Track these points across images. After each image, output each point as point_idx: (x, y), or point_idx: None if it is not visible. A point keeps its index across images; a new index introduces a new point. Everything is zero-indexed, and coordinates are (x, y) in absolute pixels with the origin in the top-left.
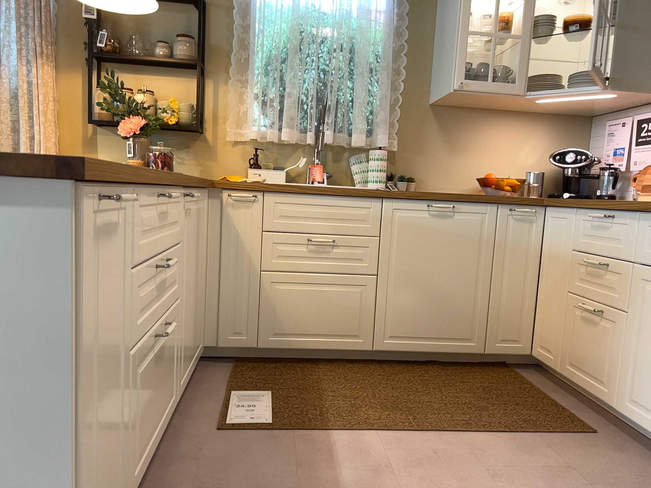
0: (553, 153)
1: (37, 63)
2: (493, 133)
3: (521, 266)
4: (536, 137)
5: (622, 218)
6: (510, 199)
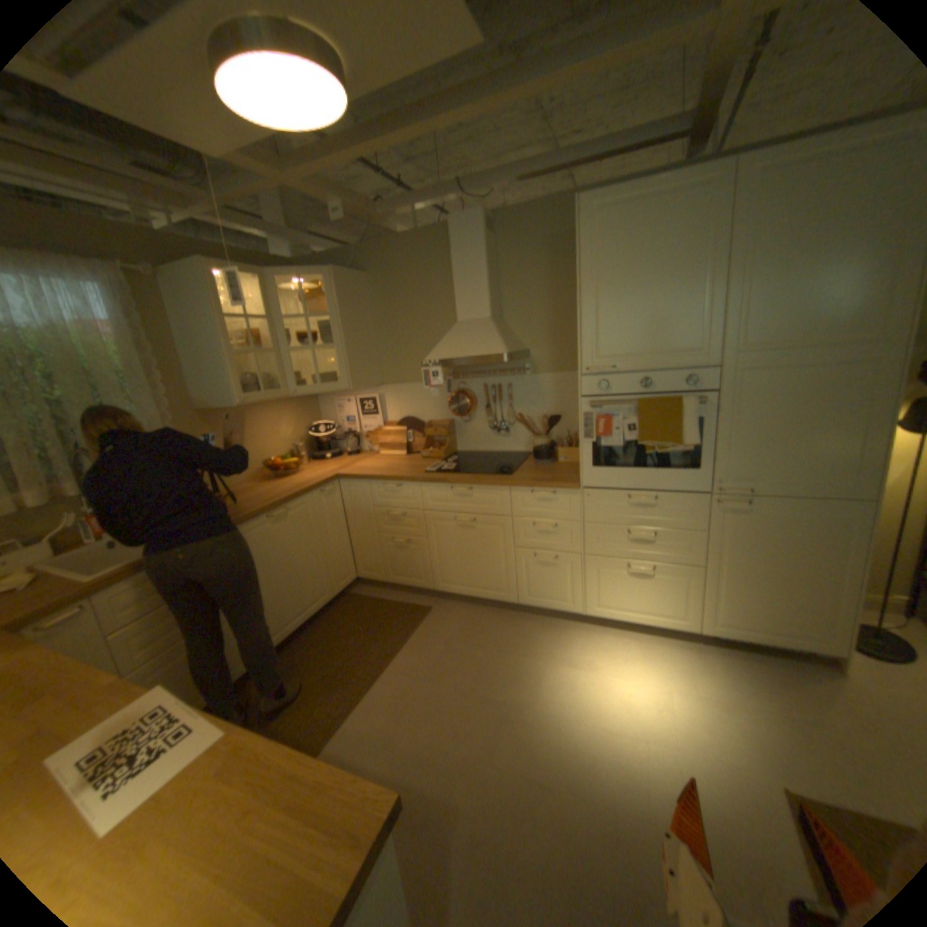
0: (300, 425)
1: None
2: (255, 423)
3: (335, 527)
4: (285, 416)
5: (407, 487)
6: (318, 486)
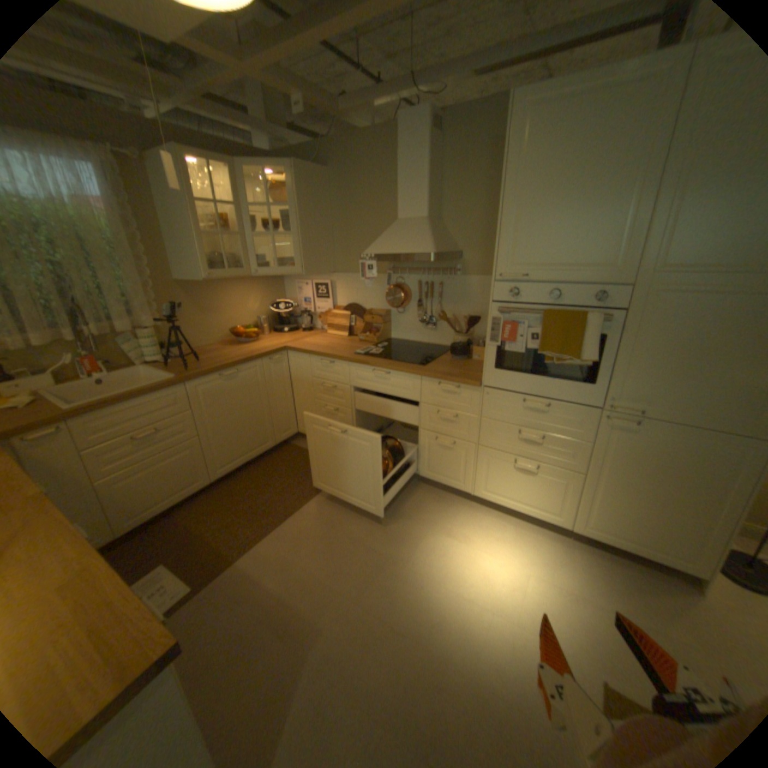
0: (267, 300)
1: None
2: (228, 296)
3: (282, 390)
4: (255, 292)
5: (339, 364)
6: (268, 354)
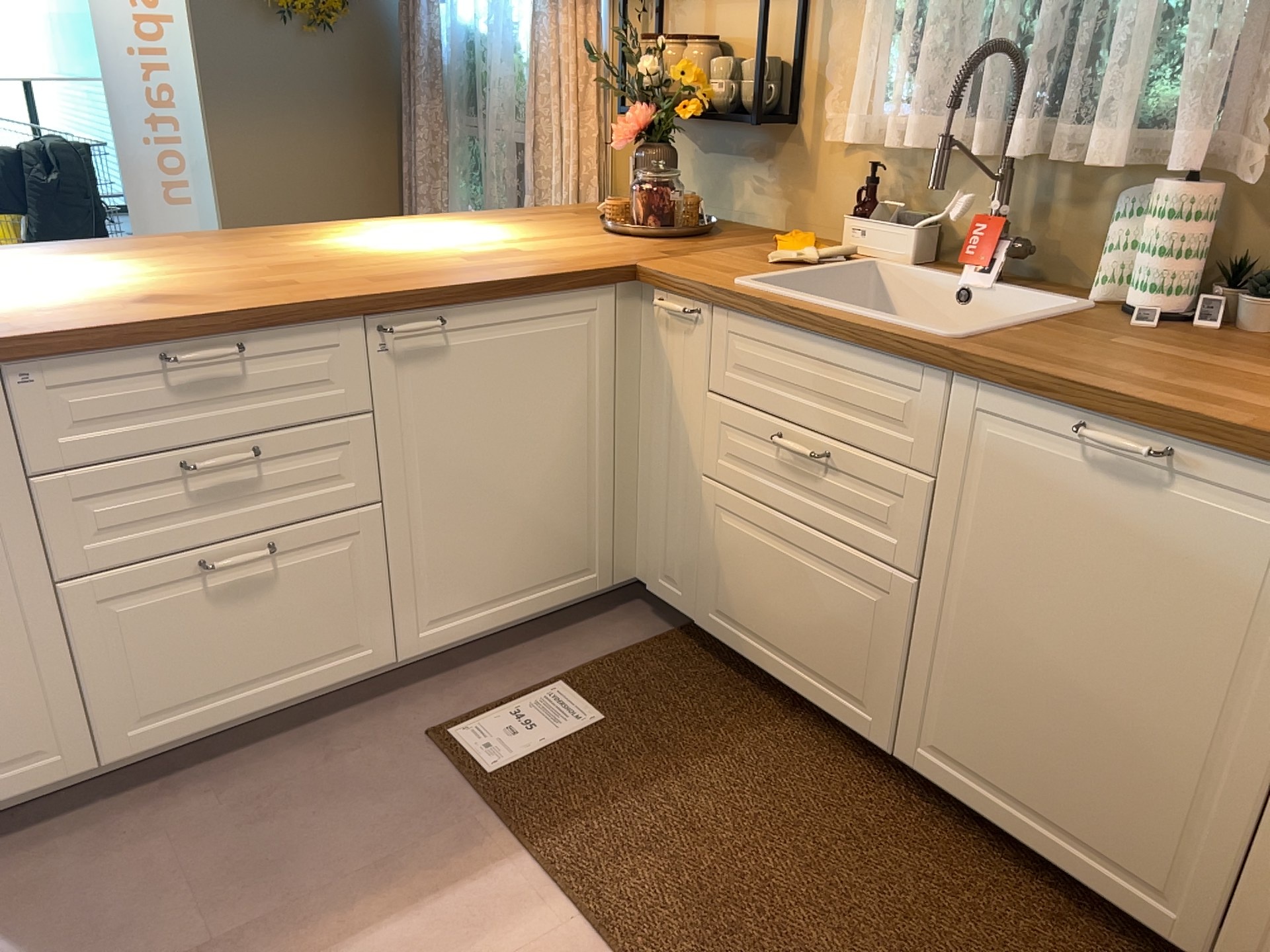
0: None
1: (567, 5)
2: None
3: None
4: None
5: None
6: None
